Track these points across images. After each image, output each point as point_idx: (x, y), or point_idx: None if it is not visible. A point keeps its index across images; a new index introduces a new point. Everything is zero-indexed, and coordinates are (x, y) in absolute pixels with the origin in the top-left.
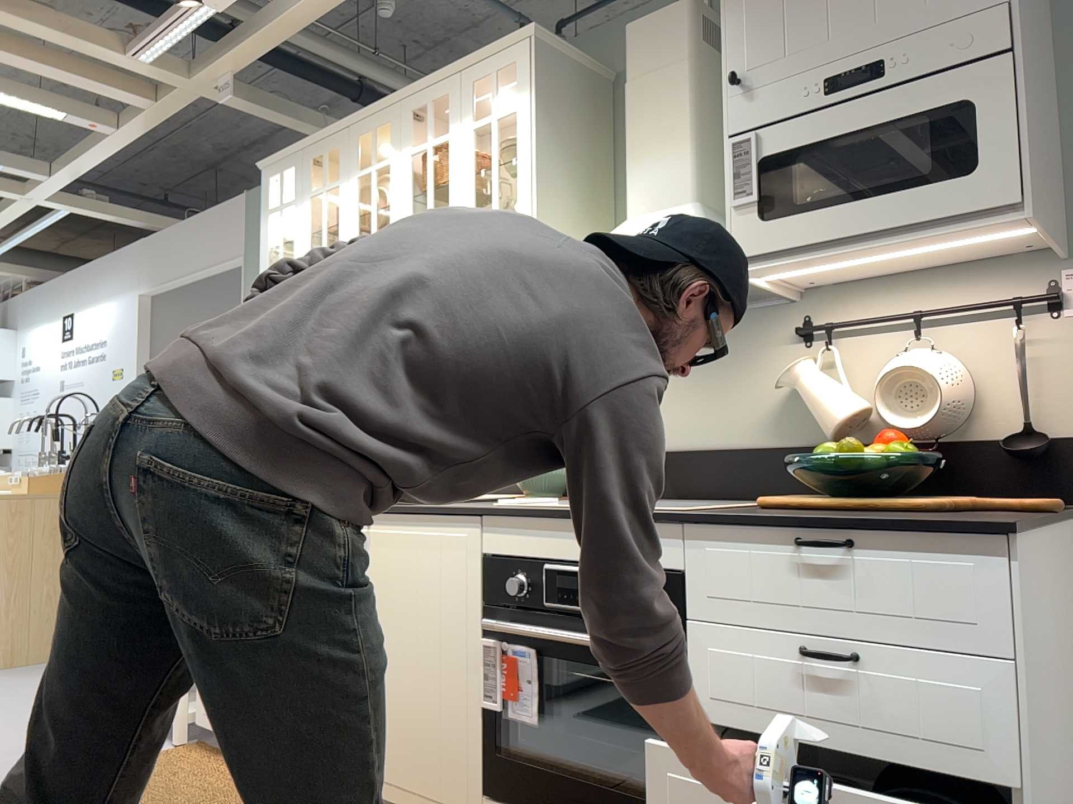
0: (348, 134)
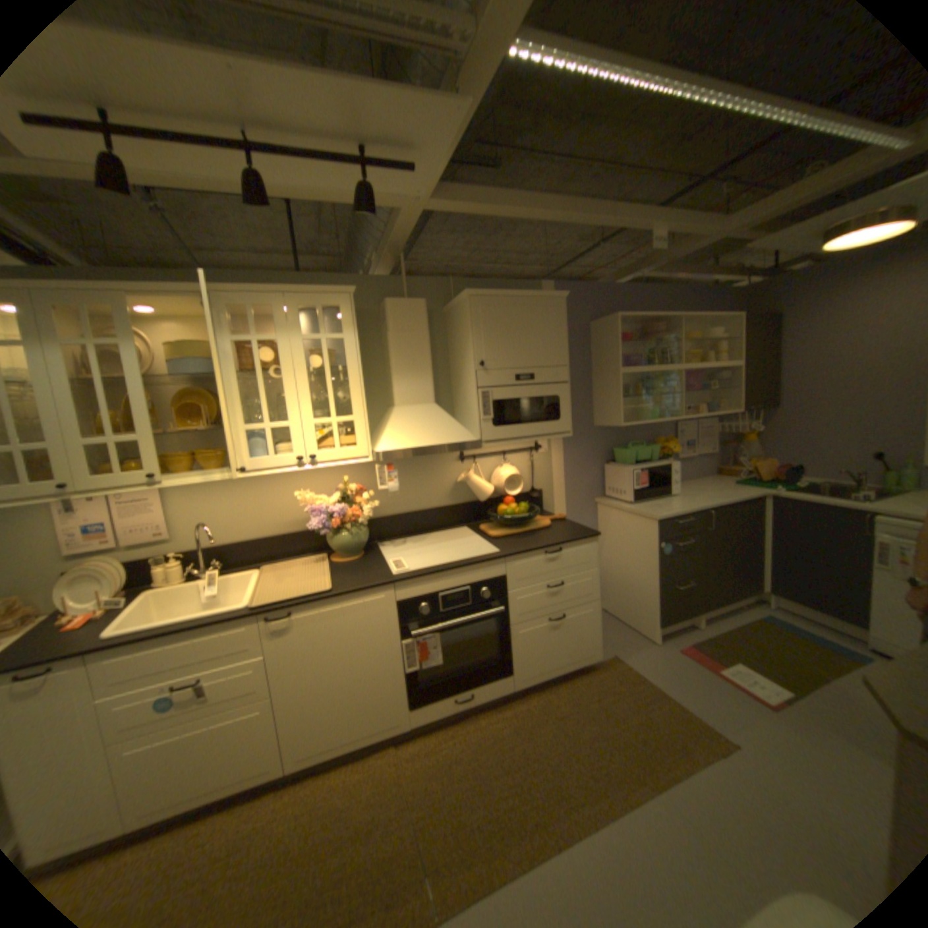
0: (125, 296)
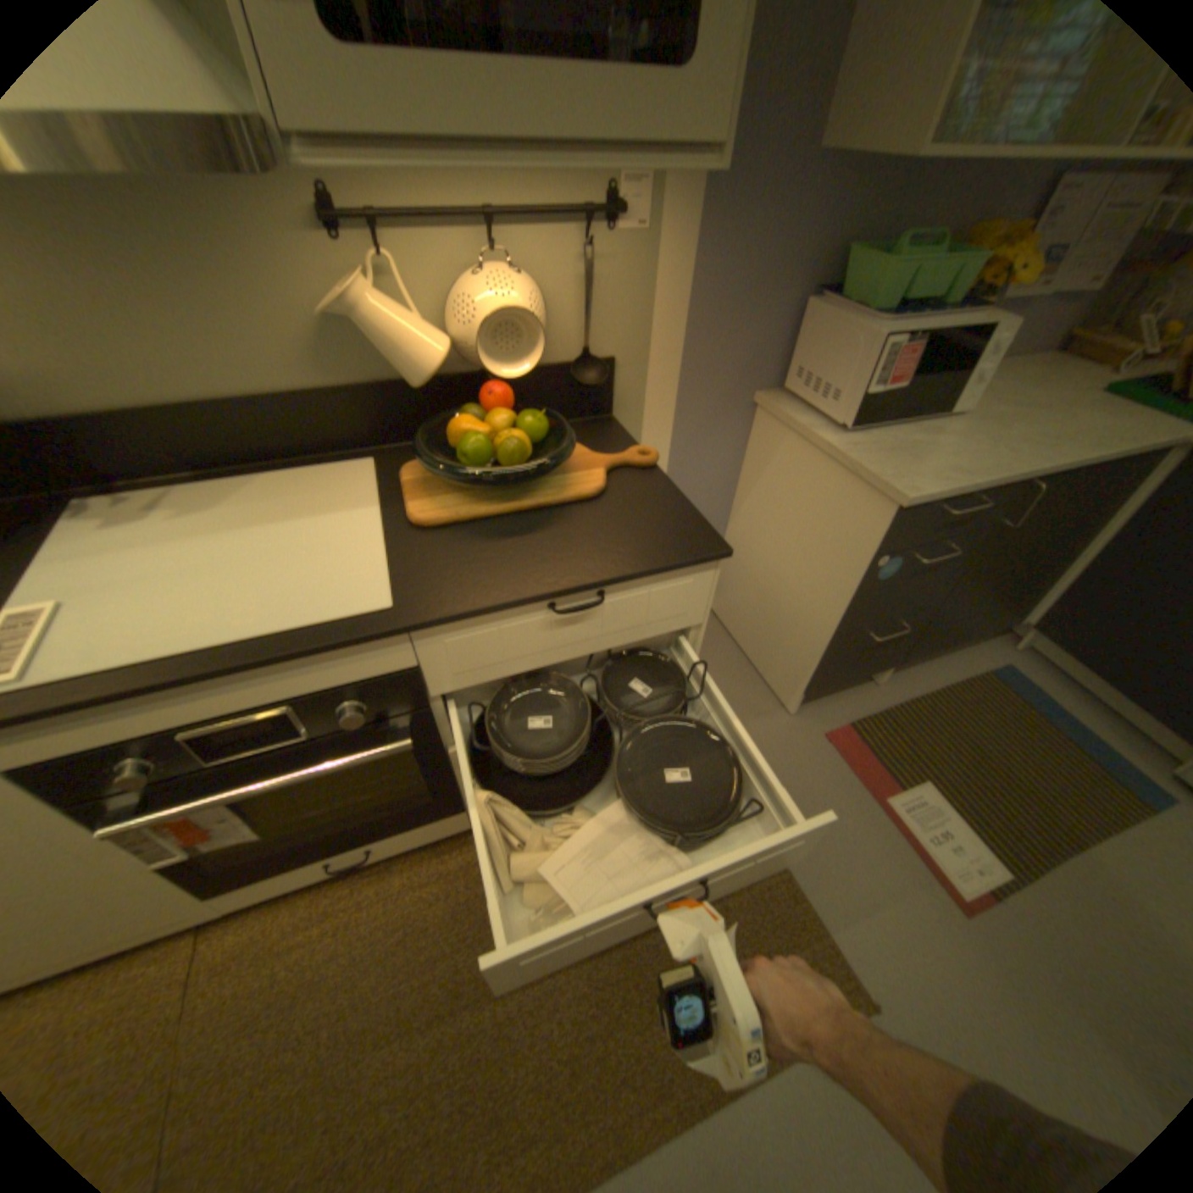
0: None
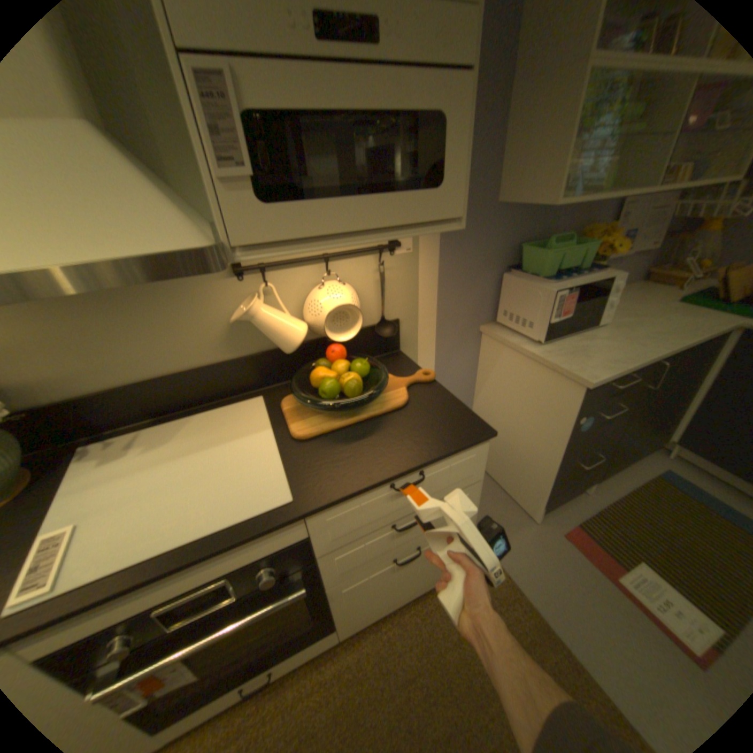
0: None
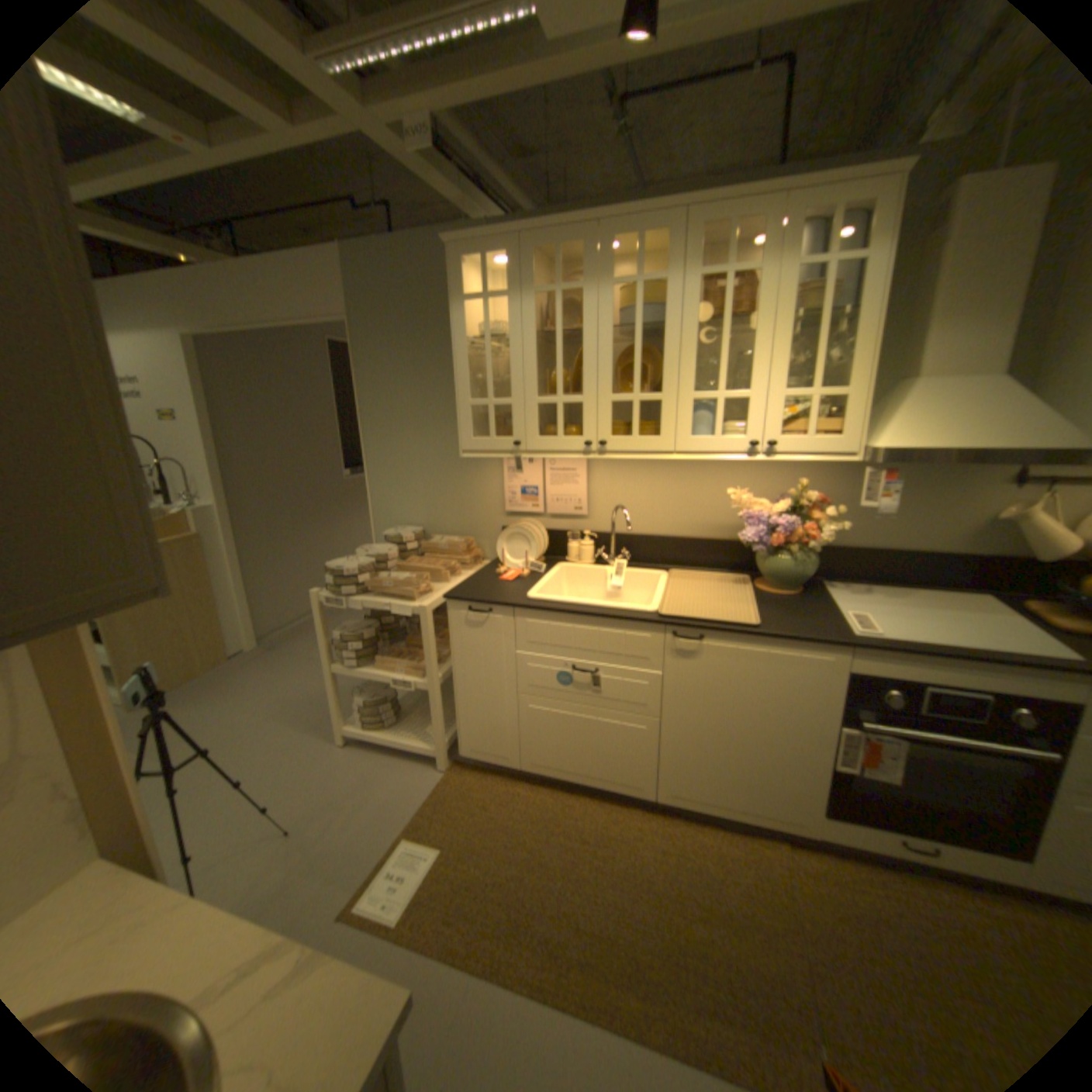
0: (596, 227)
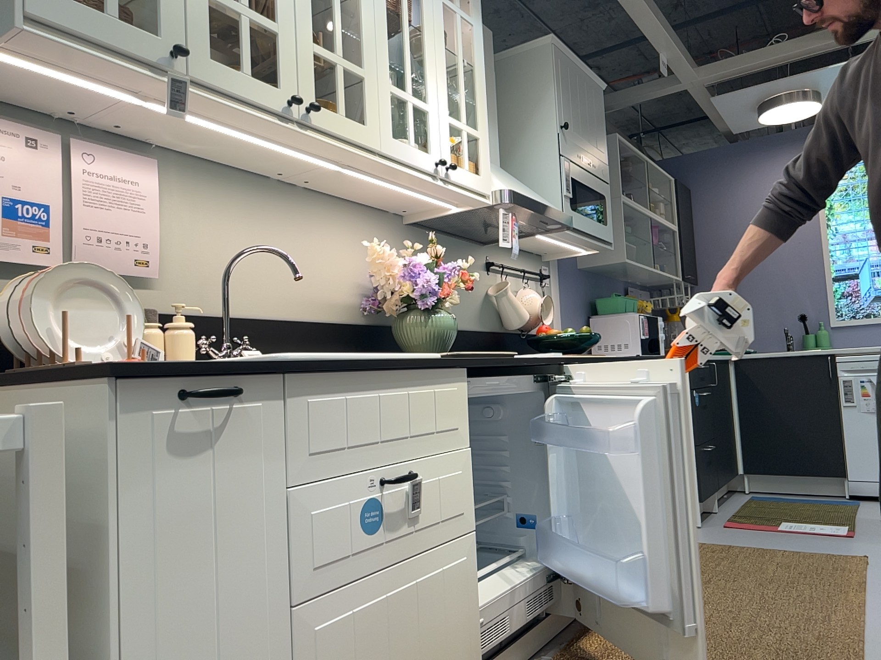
0: None
